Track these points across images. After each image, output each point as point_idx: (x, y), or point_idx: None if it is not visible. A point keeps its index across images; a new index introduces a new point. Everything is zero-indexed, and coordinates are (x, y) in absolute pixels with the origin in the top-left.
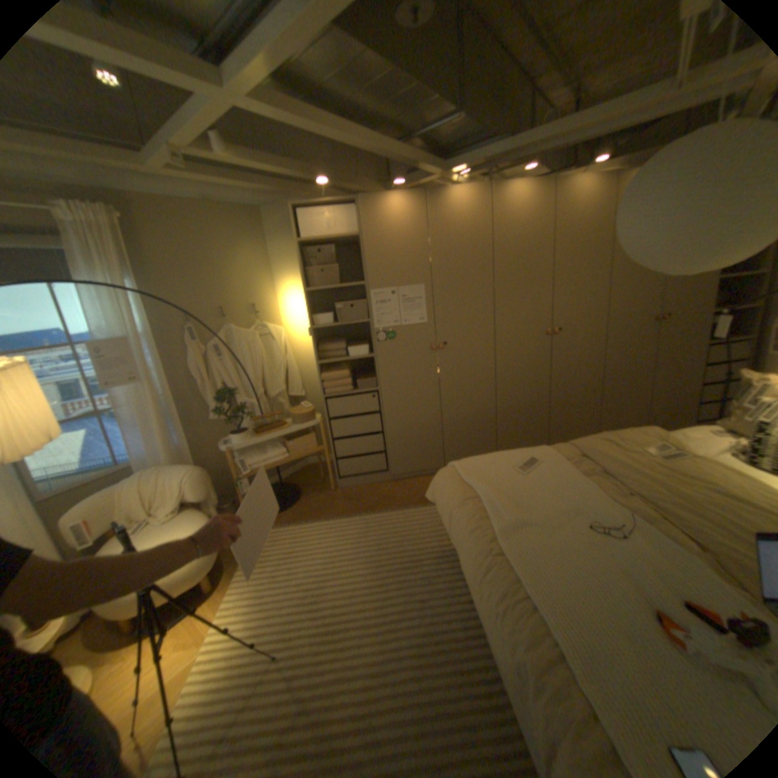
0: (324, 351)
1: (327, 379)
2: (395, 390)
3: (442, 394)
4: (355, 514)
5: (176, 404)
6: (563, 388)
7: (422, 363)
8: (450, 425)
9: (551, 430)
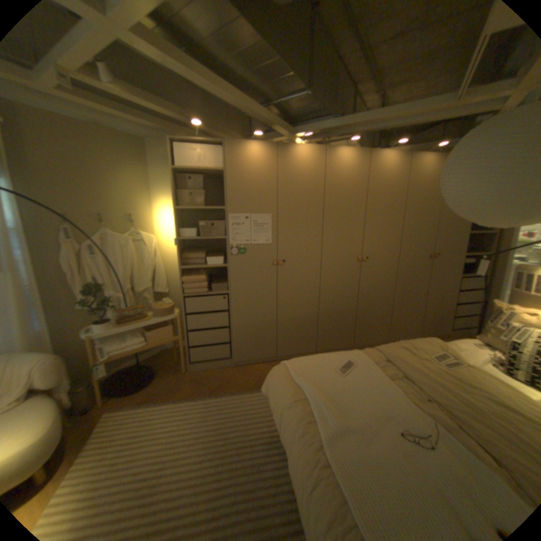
0: (187, 258)
1: (187, 282)
2: (242, 294)
3: (278, 299)
4: (200, 397)
5: (41, 294)
6: (367, 301)
7: (265, 274)
8: (283, 324)
9: (357, 332)
